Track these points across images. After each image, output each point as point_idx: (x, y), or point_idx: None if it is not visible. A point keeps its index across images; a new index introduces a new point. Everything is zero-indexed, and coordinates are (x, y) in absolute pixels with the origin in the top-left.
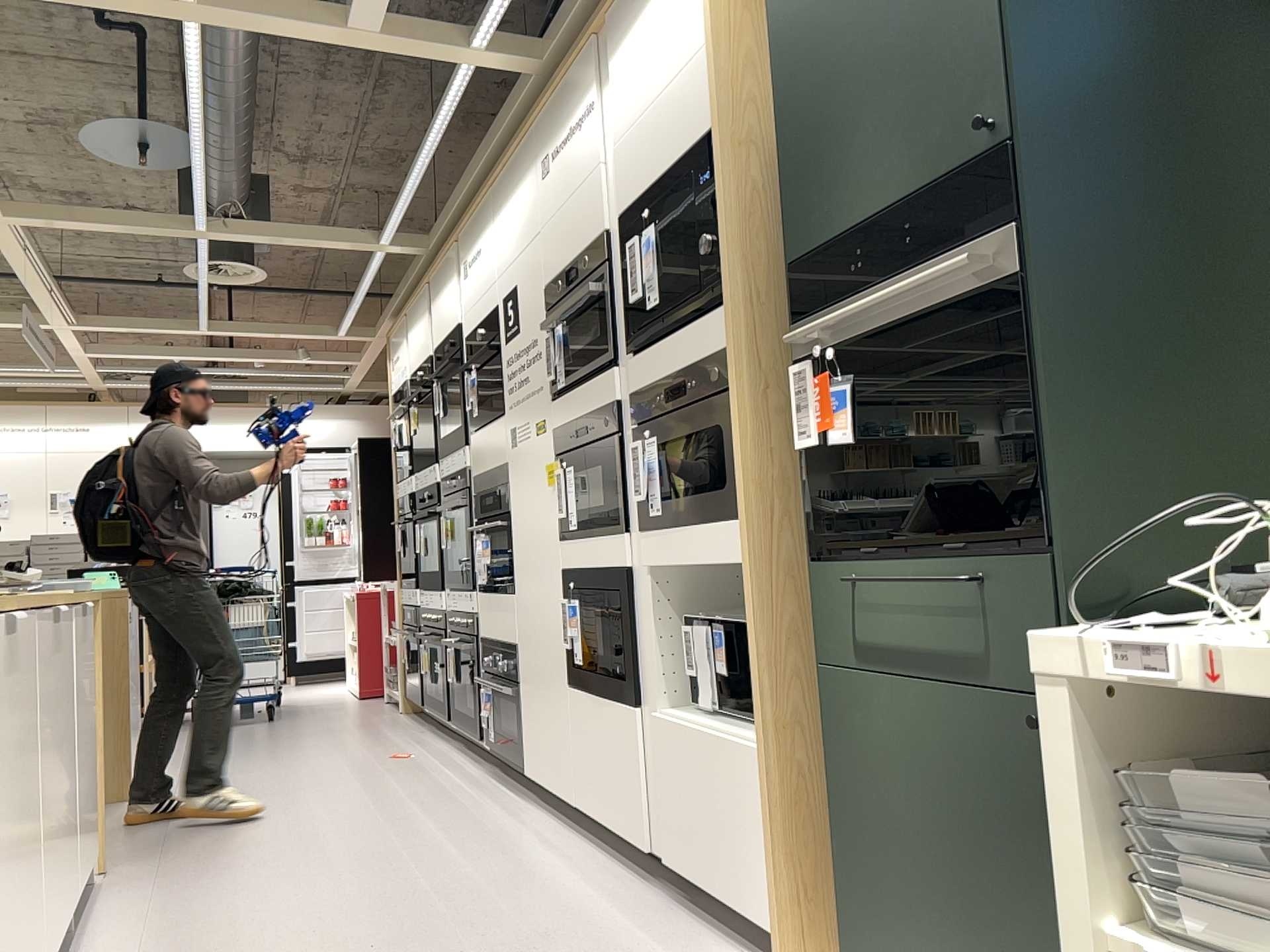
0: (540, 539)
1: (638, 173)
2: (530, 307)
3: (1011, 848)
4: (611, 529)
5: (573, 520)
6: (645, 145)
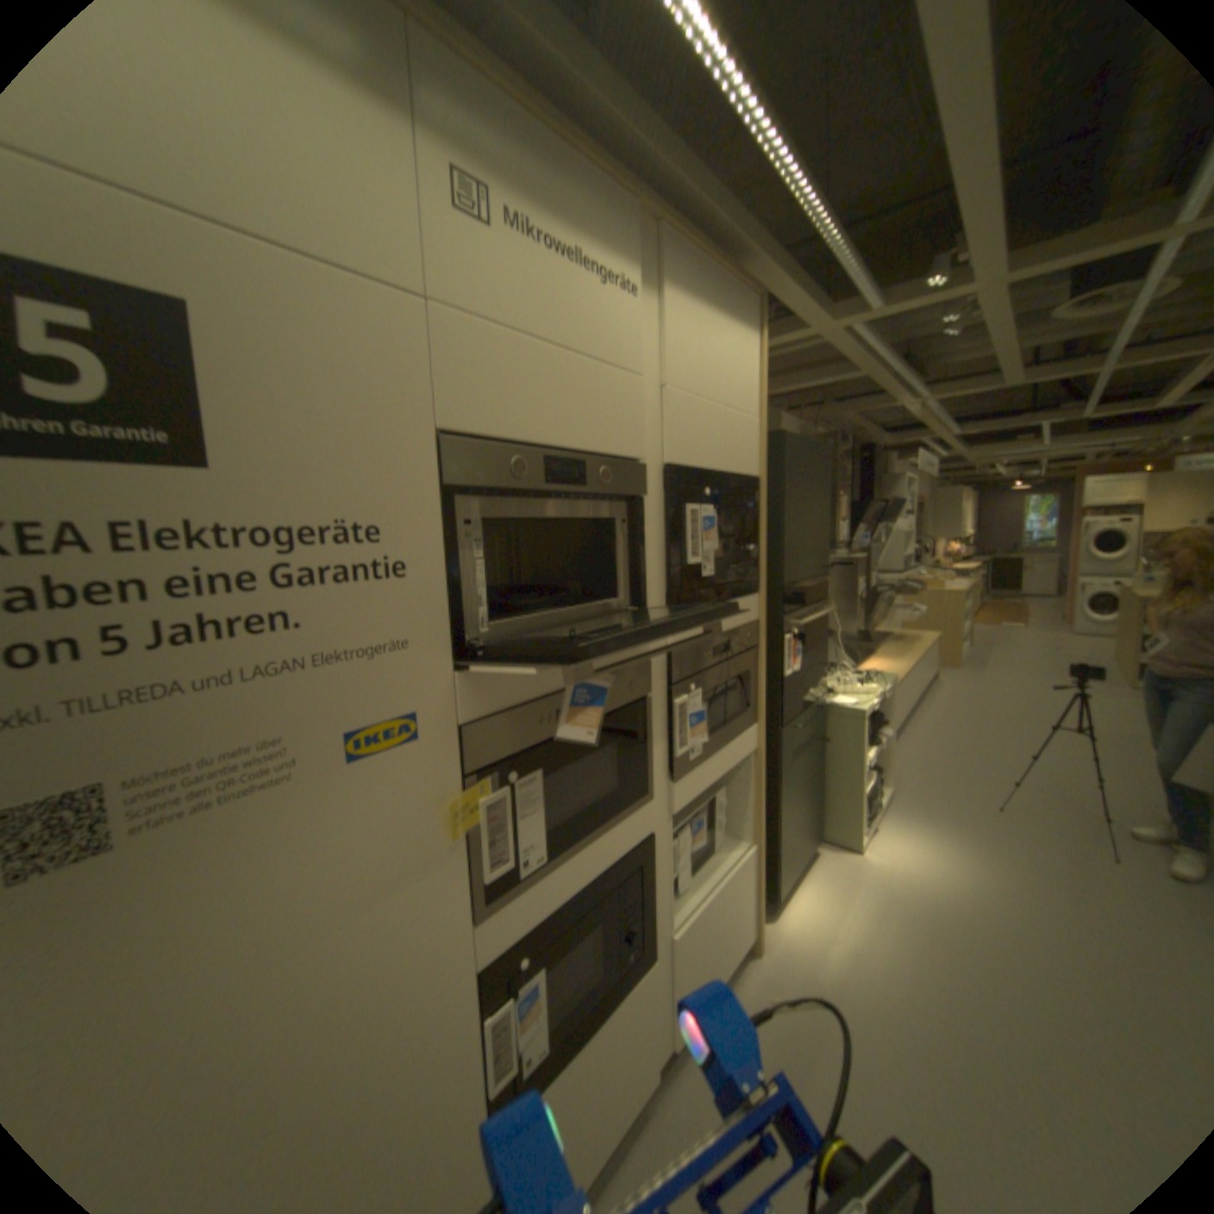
0: (360, 999)
1: (694, 444)
2: (338, 437)
3: (810, 787)
4: (624, 810)
5: (534, 854)
6: (704, 429)
